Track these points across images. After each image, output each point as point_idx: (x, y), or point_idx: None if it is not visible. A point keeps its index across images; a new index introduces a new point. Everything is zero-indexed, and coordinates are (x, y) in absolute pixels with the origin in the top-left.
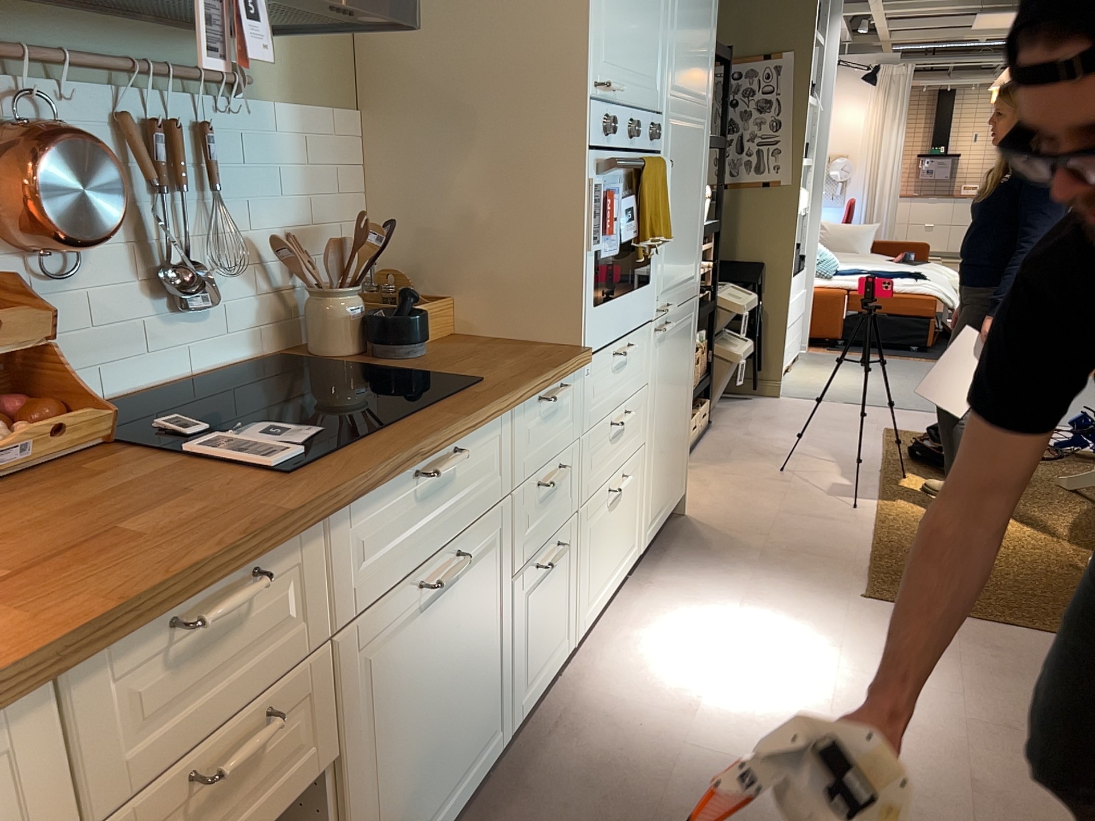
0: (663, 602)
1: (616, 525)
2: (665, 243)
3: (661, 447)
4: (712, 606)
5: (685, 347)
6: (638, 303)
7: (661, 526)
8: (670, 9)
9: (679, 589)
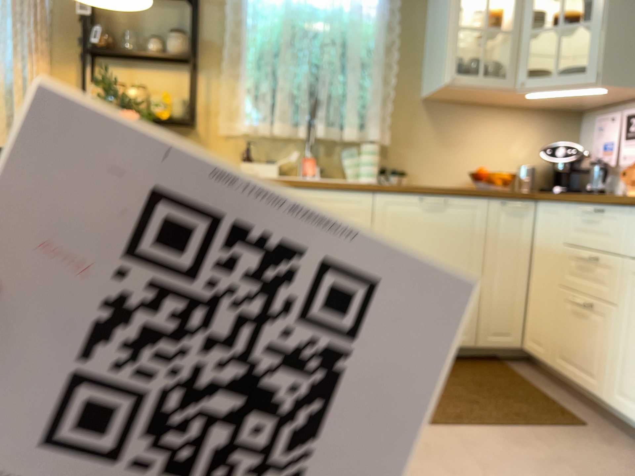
0: None
1: None
2: None
3: None
4: None
5: None
6: None
7: None
8: None
9: None
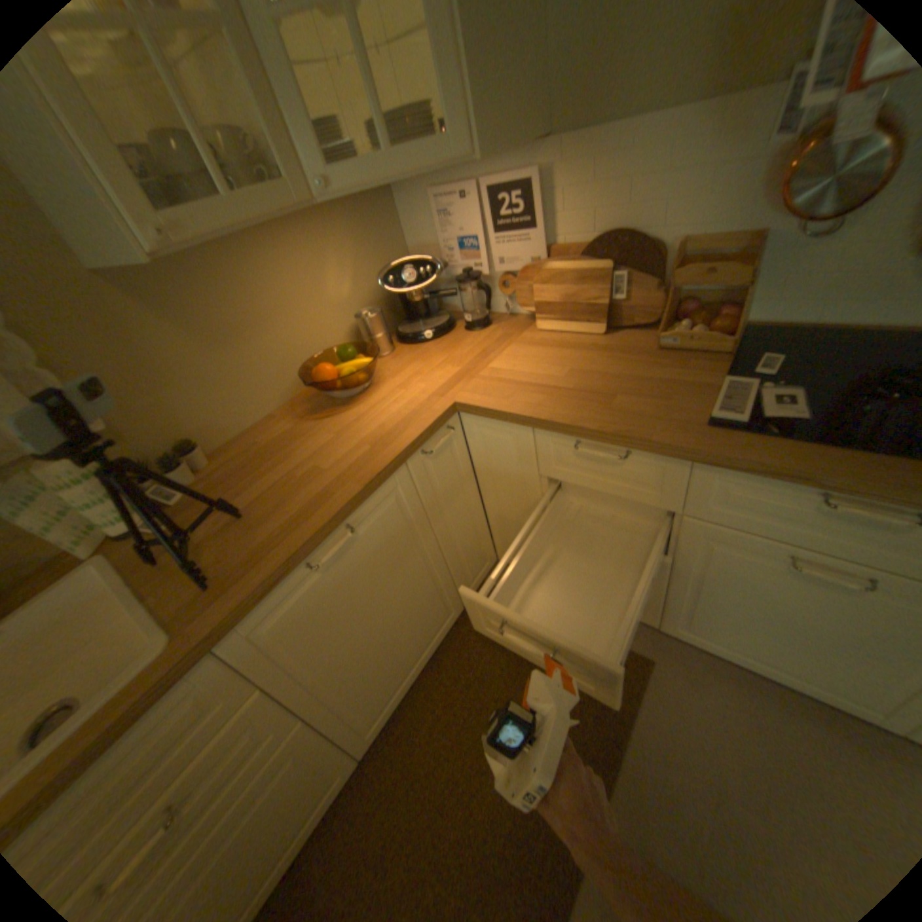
0: None
1: None
2: None
3: None
4: None
5: None
6: None
7: None
8: None
9: None
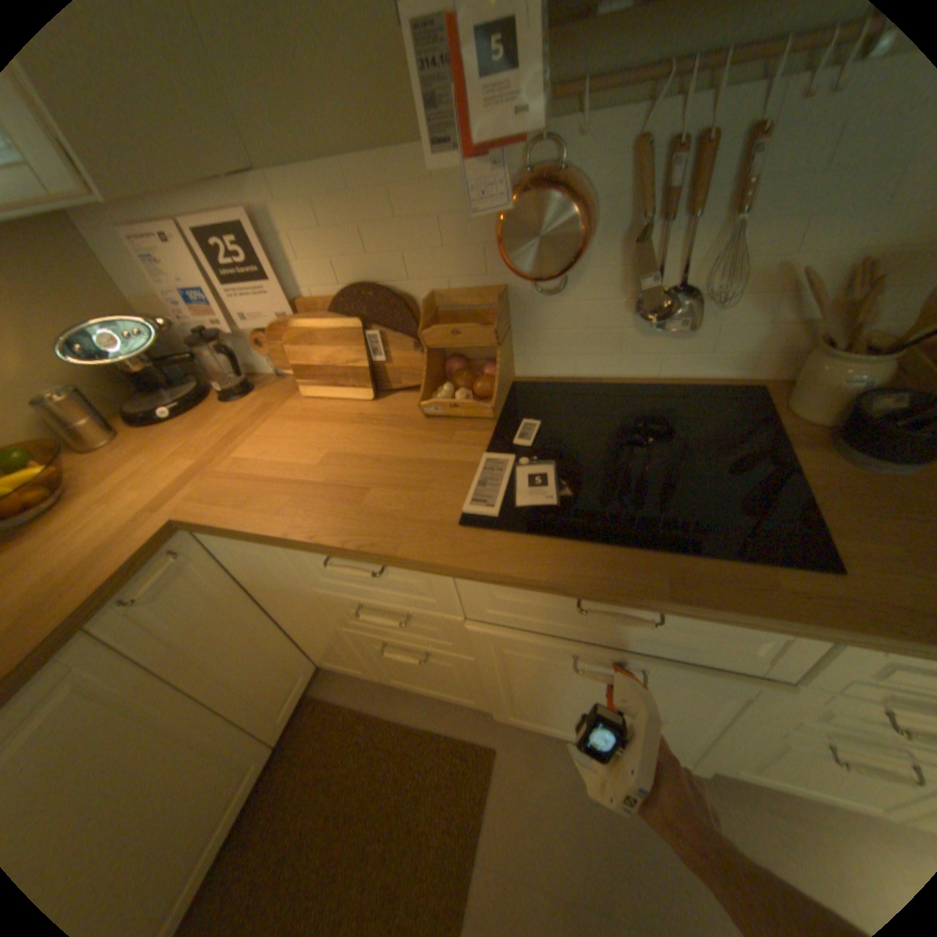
0: None
1: None
2: None
3: None
4: None
5: None
6: None
7: None
8: None
9: None
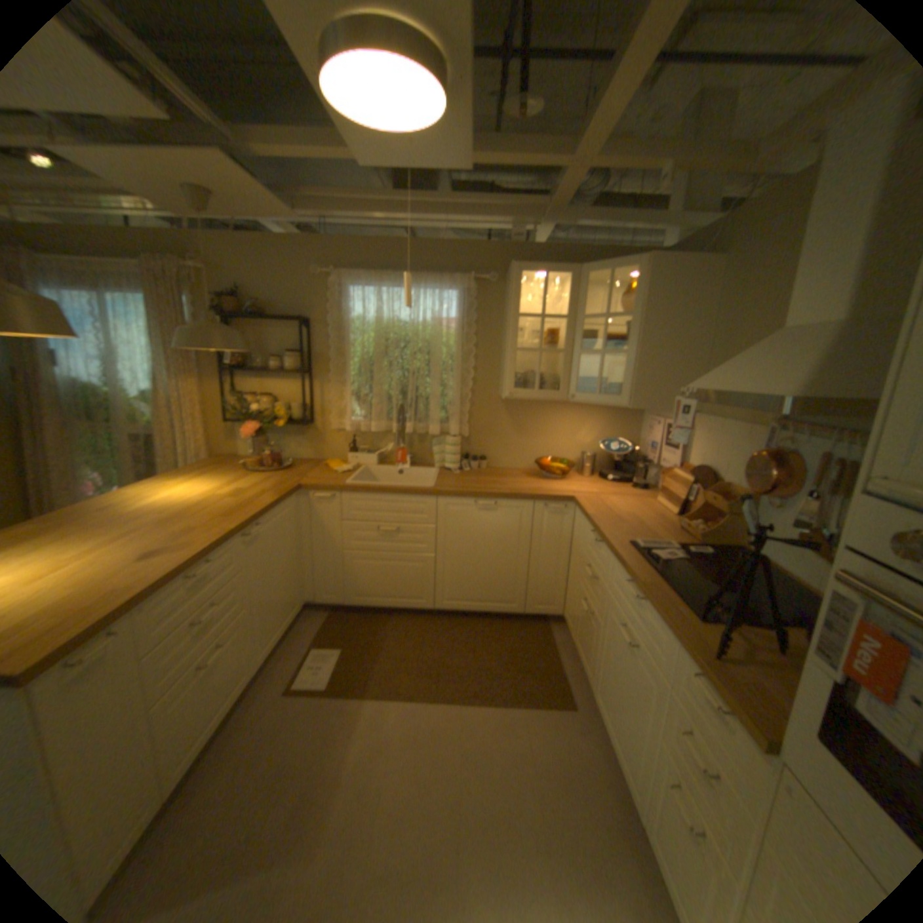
0: None
1: None
2: None
3: None
4: None
5: None
6: None
7: None
8: None
9: None
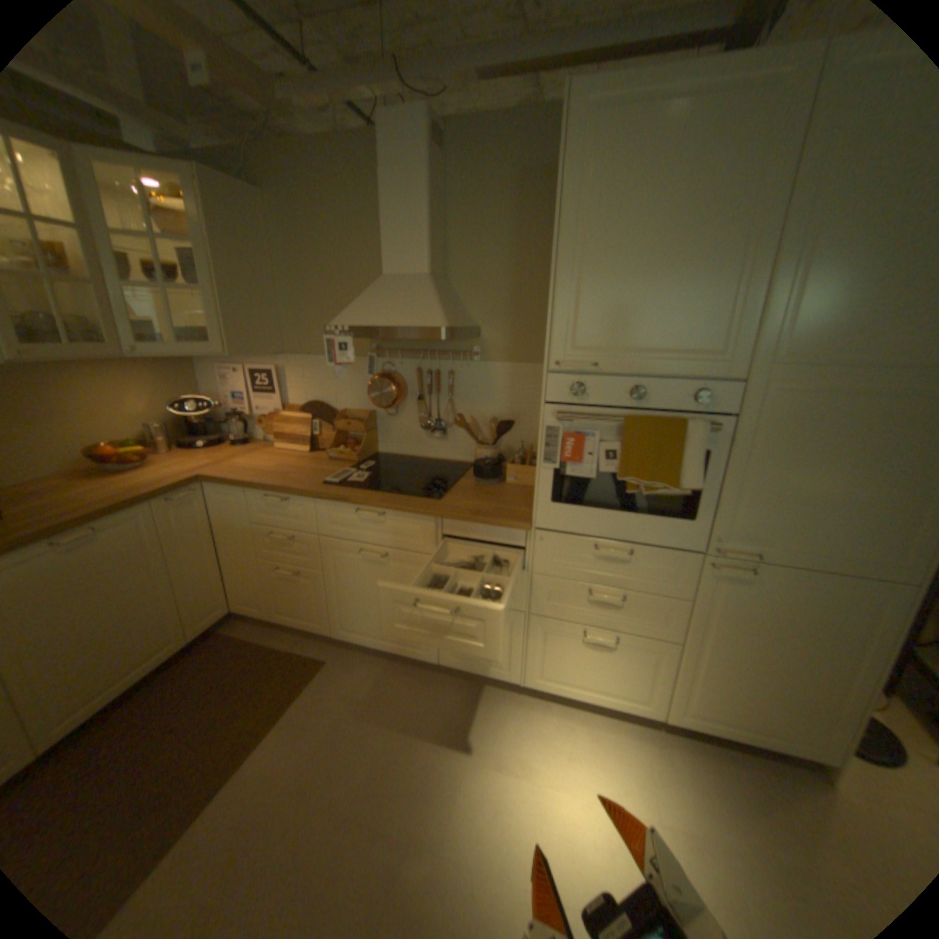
0: (636, 759)
1: (599, 663)
2: (744, 497)
3: (731, 673)
4: (650, 800)
5: (837, 621)
6: (653, 527)
7: (735, 741)
8: (771, 278)
9: (666, 773)
